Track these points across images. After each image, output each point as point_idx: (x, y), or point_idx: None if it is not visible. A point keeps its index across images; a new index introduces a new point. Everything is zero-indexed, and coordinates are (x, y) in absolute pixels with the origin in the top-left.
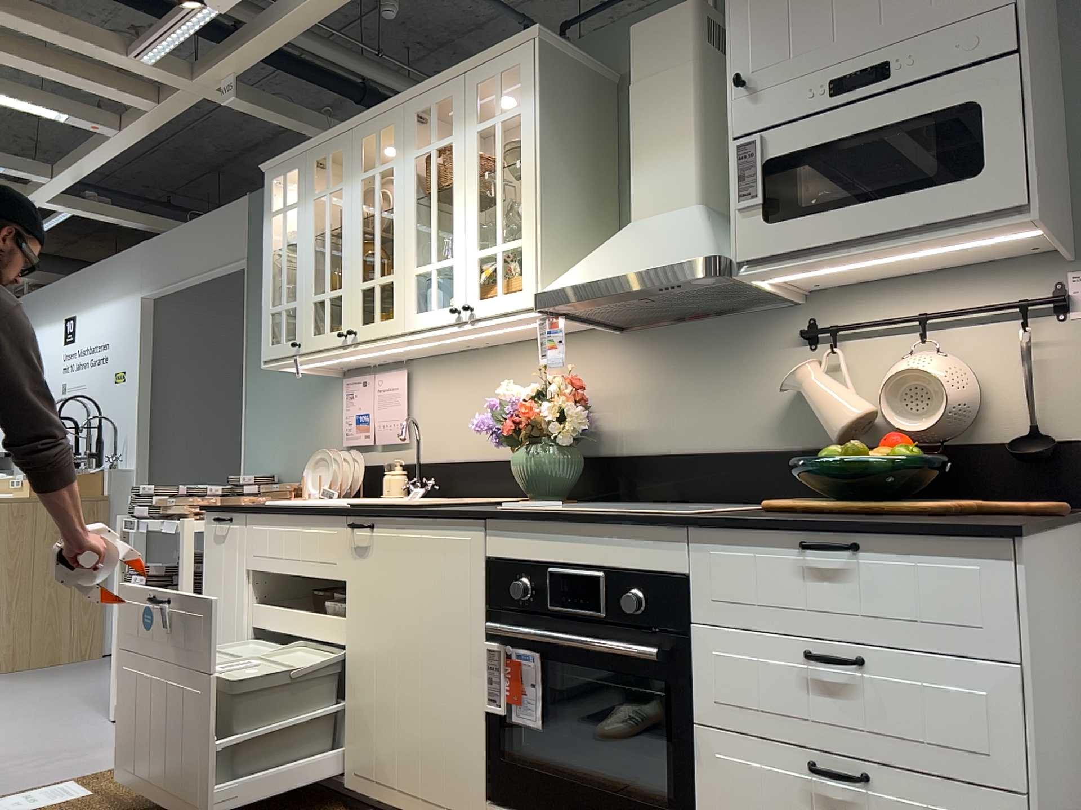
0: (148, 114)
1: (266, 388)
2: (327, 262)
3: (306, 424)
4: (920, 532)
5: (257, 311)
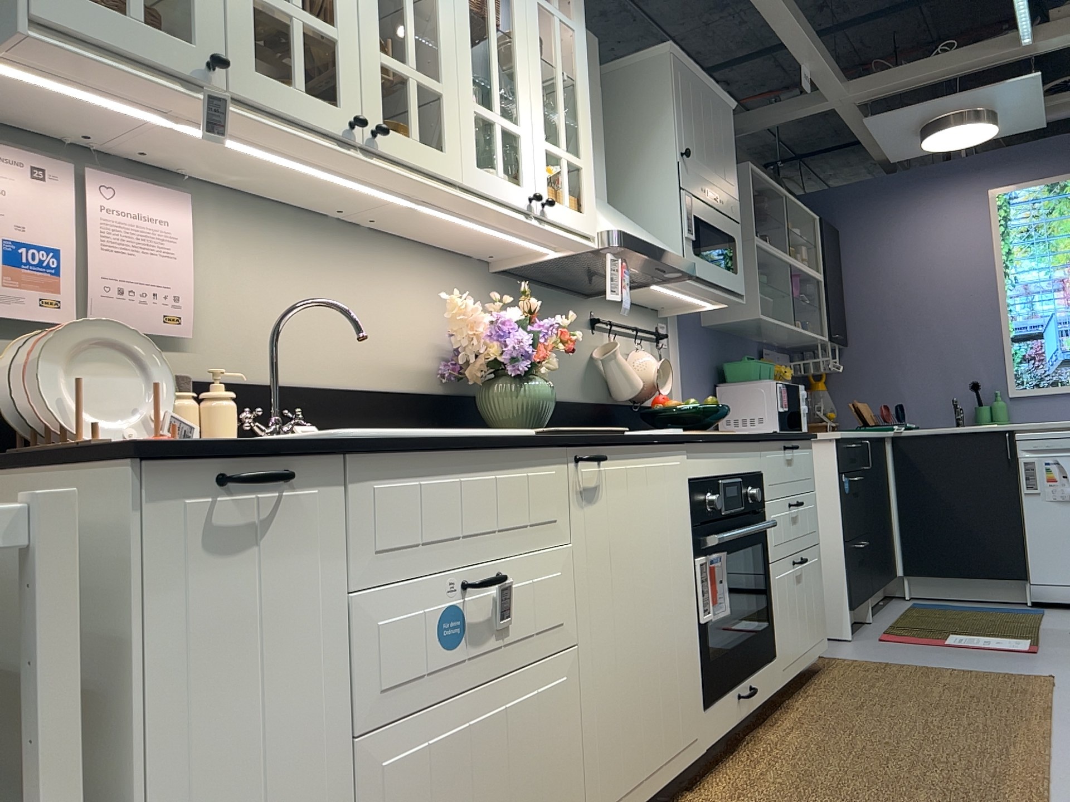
0: None
1: None
2: None
3: None
4: (807, 438)
5: None
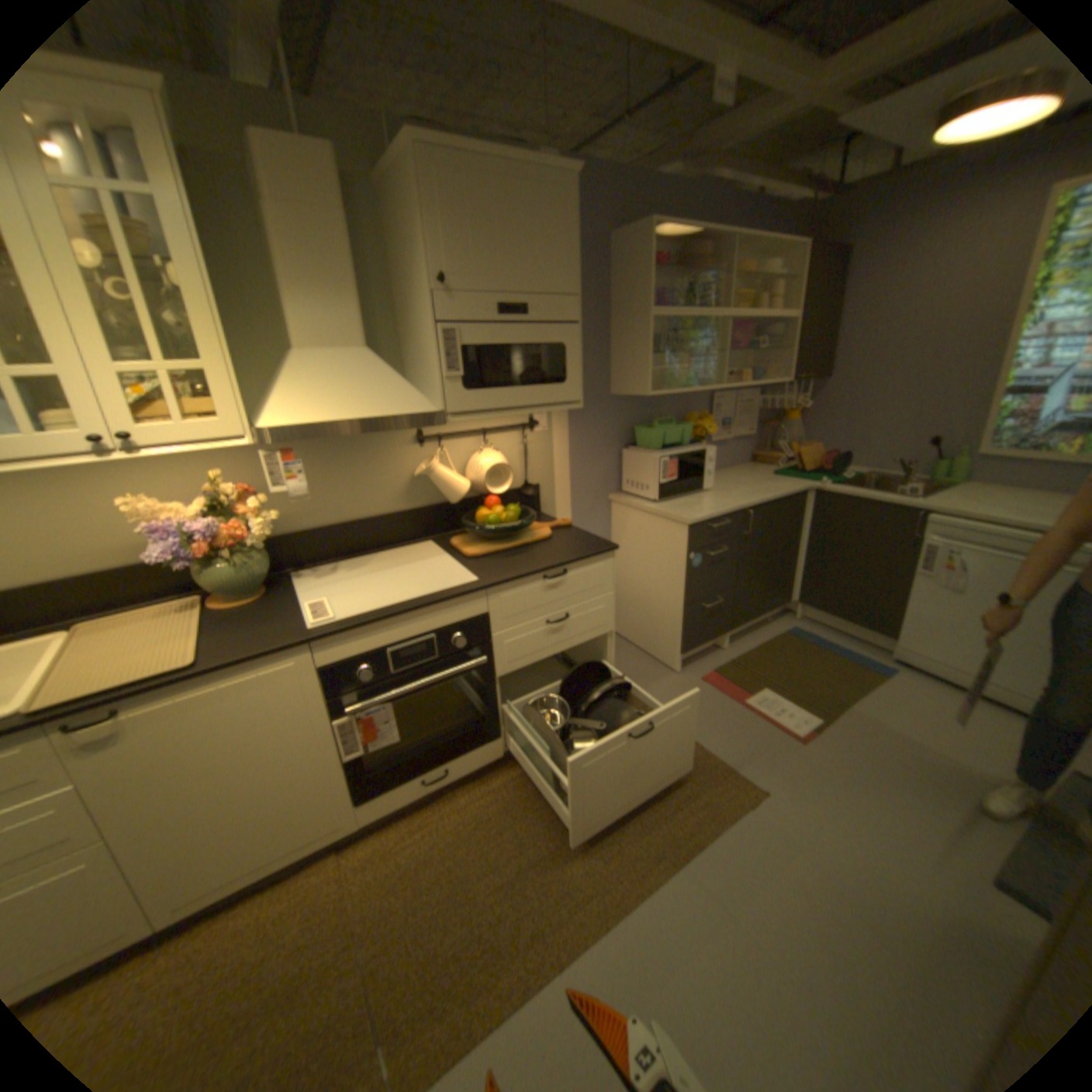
0: None
1: None
2: None
3: None
4: (590, 558)
5: None
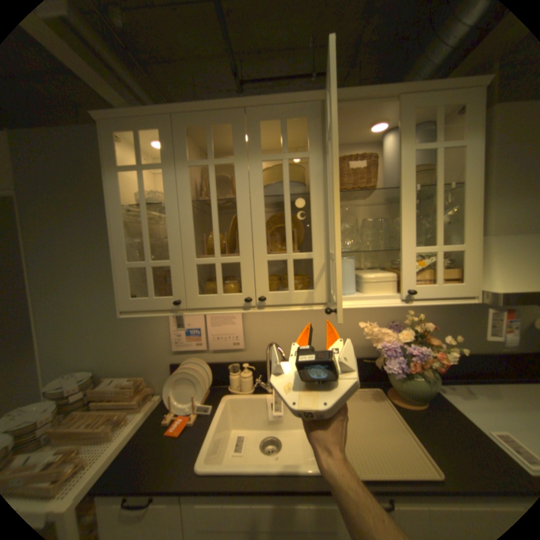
0: None
1: (64, 302)
2: (216, 229)
3: (122, 332)
4: None
5: (39, 238)
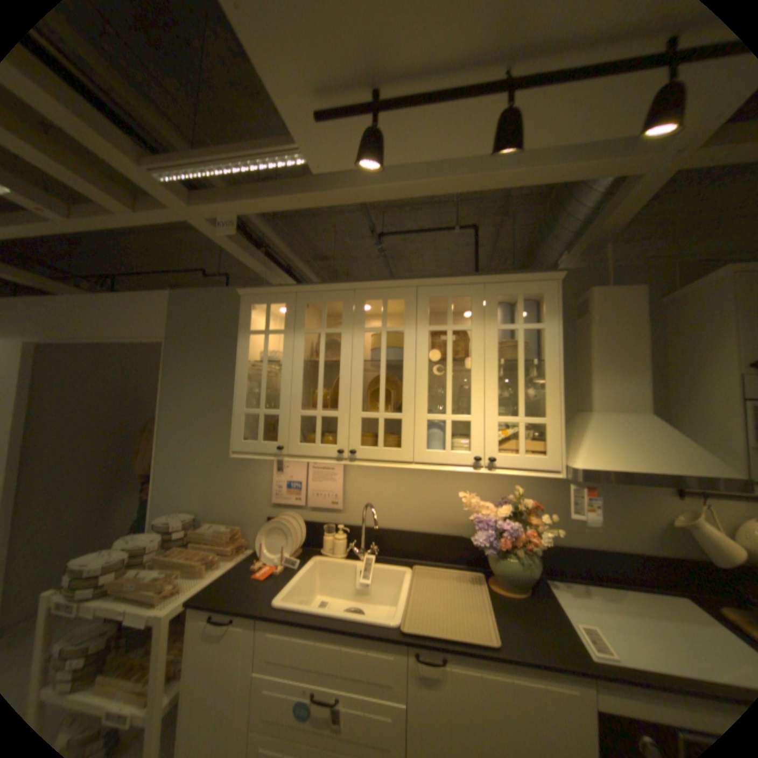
0: (111, 210)
1: (182, 441)
2: (321, 386)
3: (228, 477)
4: None
5: (173, 380)
